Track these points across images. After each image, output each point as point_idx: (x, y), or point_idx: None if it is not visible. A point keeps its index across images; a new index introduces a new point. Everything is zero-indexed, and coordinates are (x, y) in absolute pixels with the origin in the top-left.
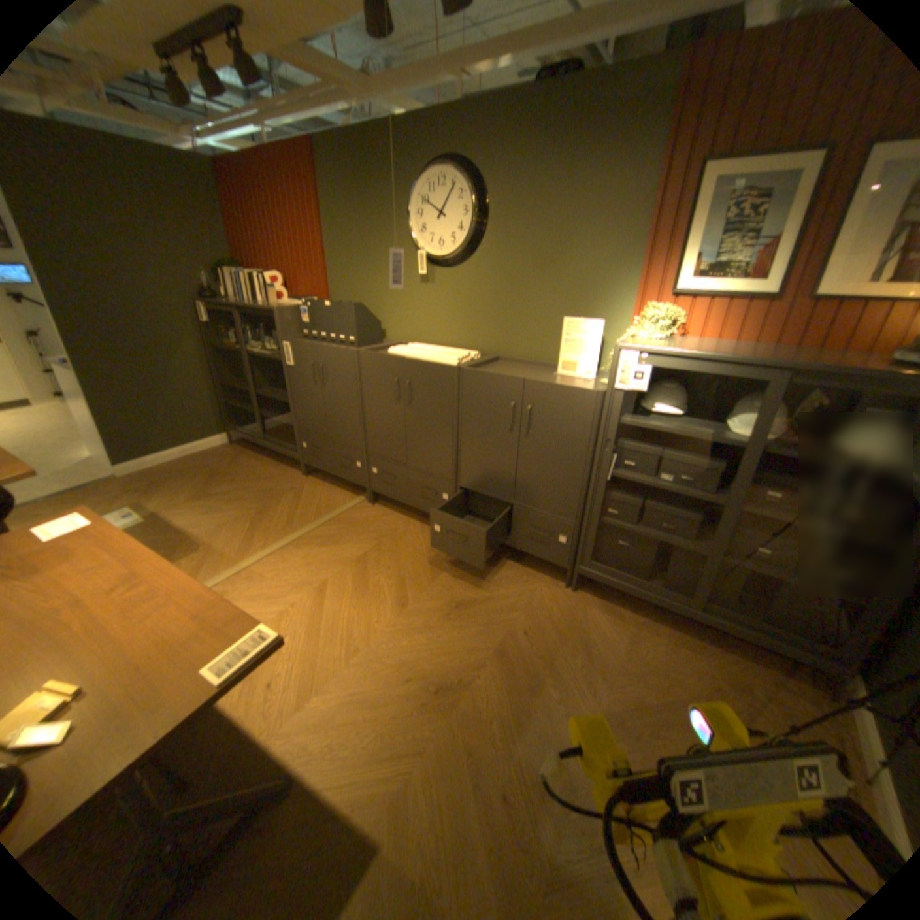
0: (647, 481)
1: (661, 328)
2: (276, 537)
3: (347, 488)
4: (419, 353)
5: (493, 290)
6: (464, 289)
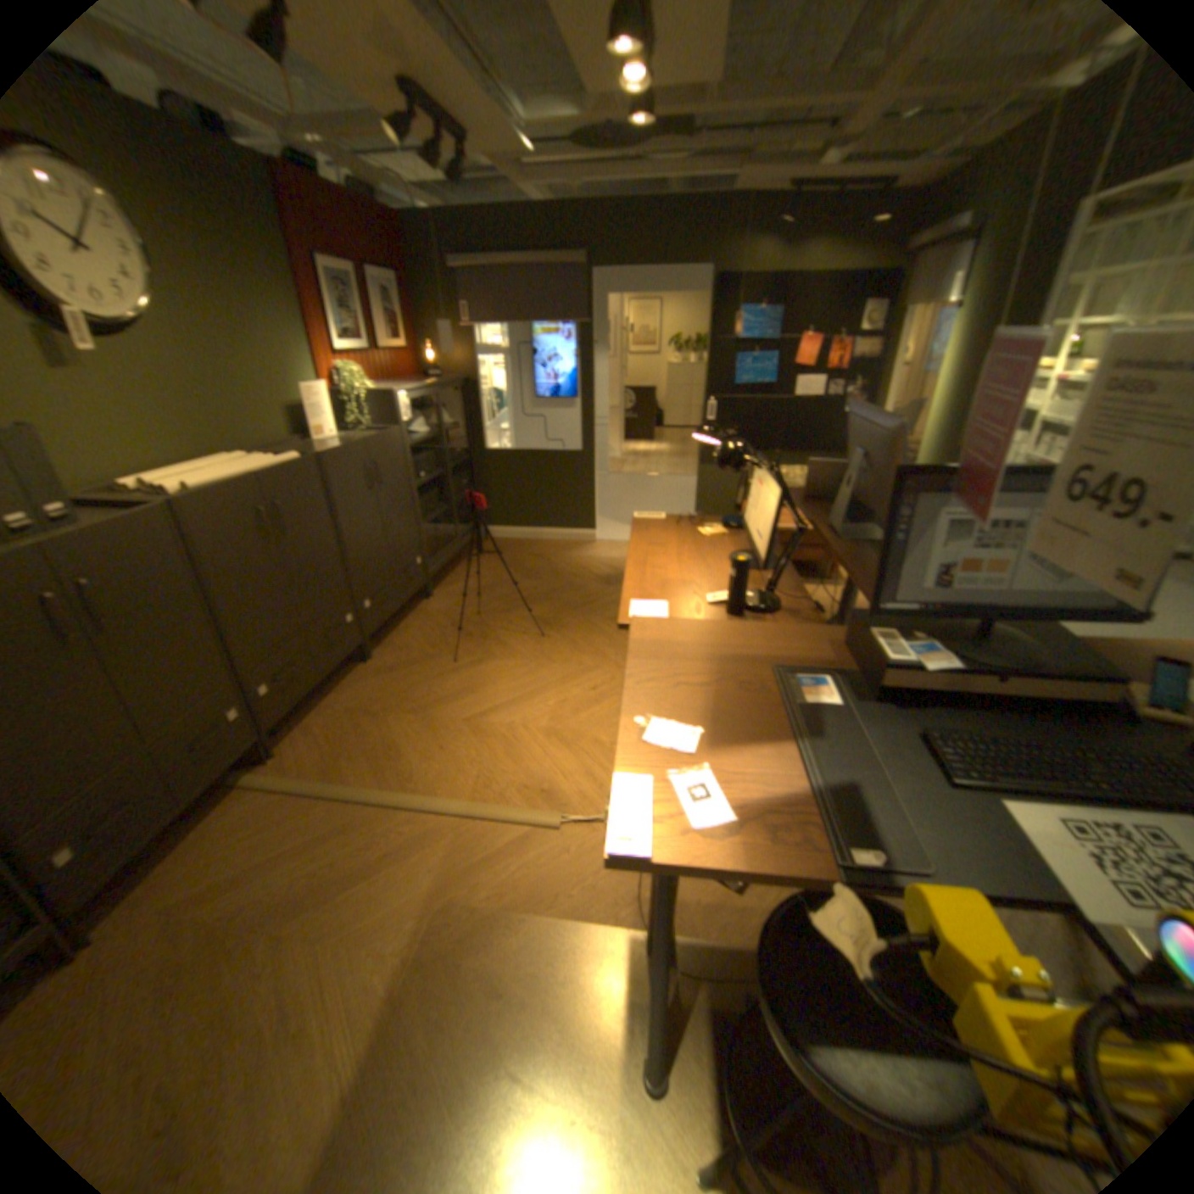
0: (420, 482)
1: (361, 378)
2: (384, 820)
3: (186, 824)
4: (219, 469)
5: (187, 366)
6: (144, 368)
